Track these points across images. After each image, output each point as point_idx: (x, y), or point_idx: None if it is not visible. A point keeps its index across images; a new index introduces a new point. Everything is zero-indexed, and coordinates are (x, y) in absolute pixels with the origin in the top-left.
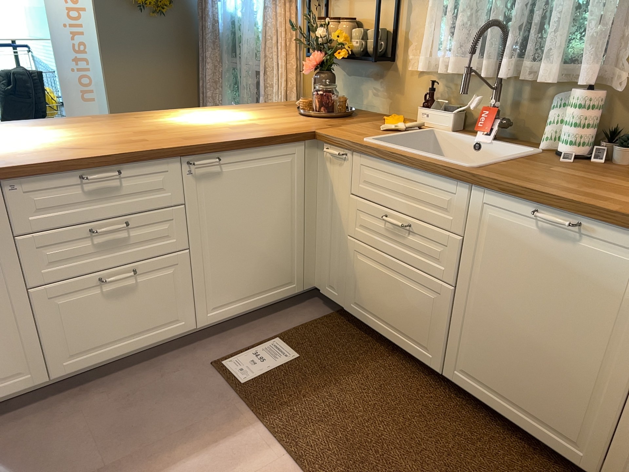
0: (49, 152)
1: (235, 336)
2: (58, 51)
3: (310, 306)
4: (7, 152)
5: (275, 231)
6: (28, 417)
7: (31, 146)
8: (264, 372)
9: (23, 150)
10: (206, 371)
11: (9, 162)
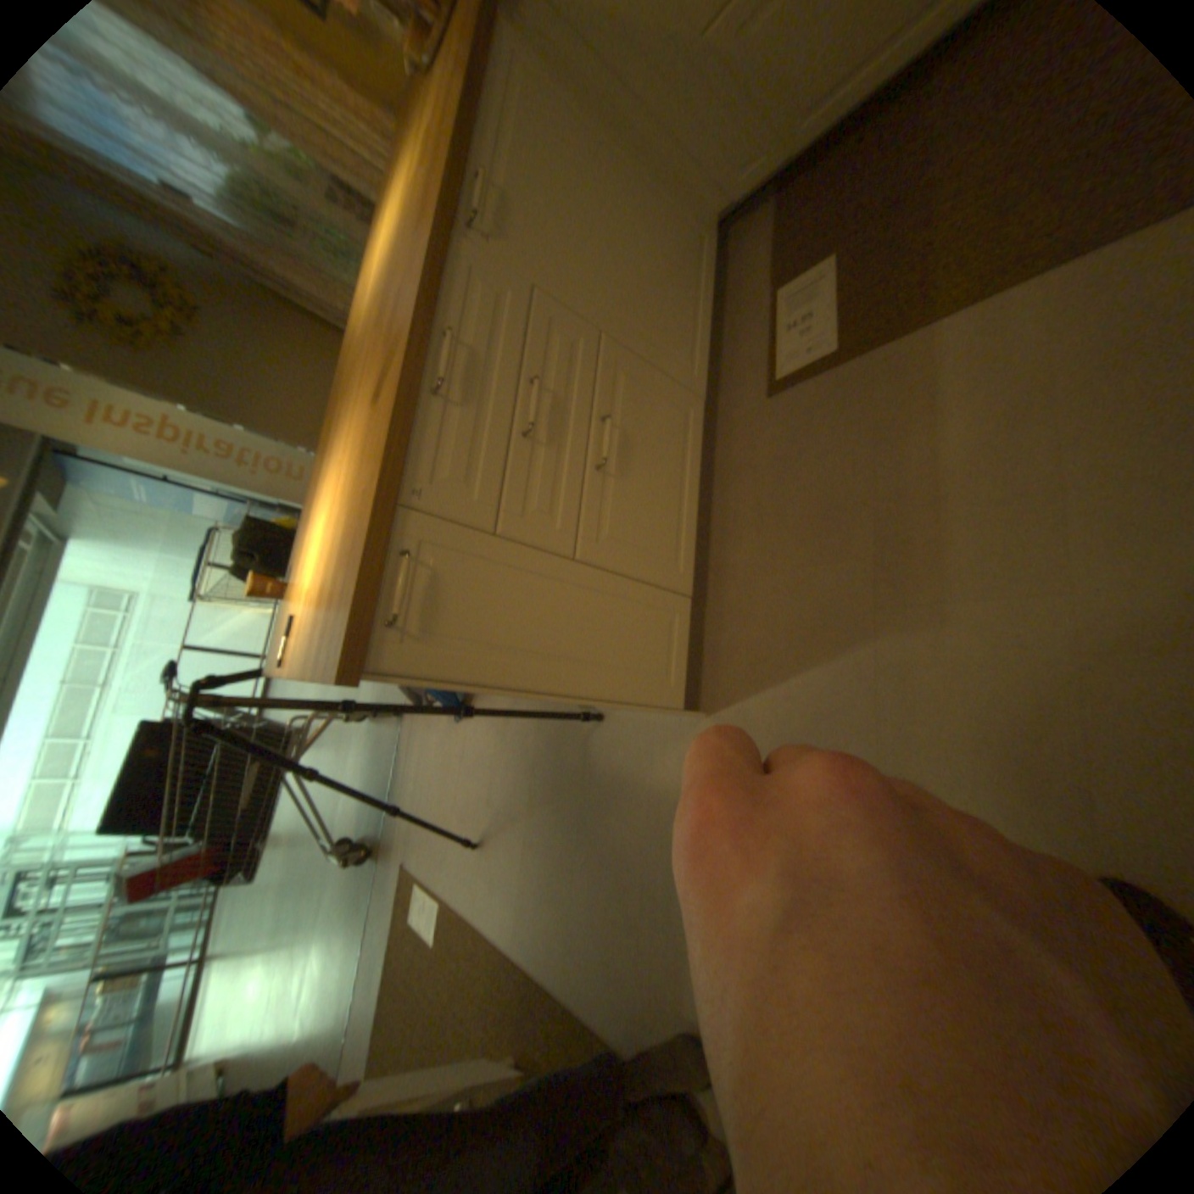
0: (371, 432)
1: (738, 358)
2: (220, 478)
3: (743, 236)
4: (350, 497)
5: (627, 194)
6: (725, 637)
7: (349, 469)
8: (838, 311)
9: (353, 477)
10: (782, 402)
11: (370, 483)
